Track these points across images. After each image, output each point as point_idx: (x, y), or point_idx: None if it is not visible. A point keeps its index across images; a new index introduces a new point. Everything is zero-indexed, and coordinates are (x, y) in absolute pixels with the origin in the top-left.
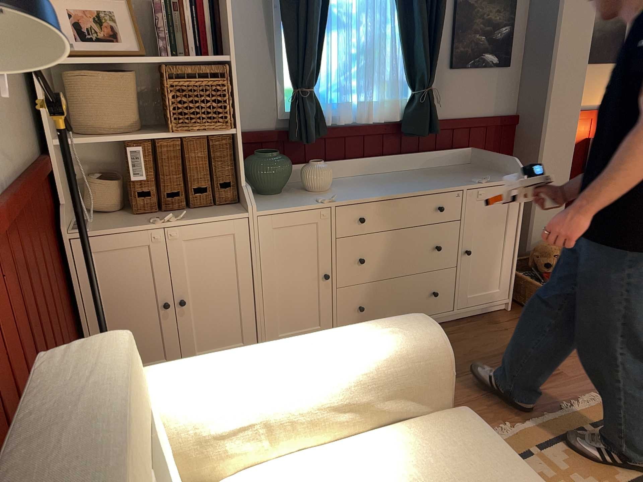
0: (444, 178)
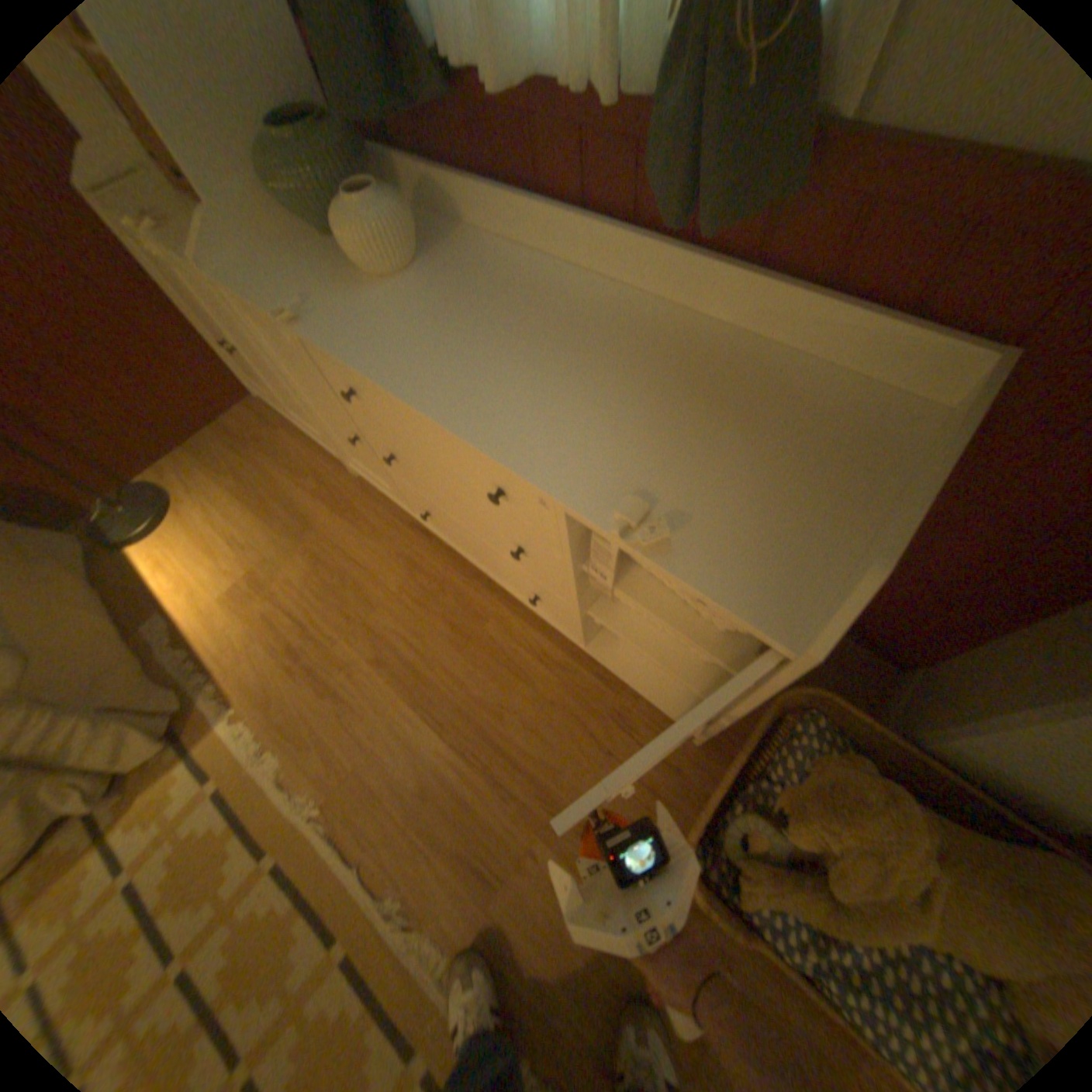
0: (642, 414)
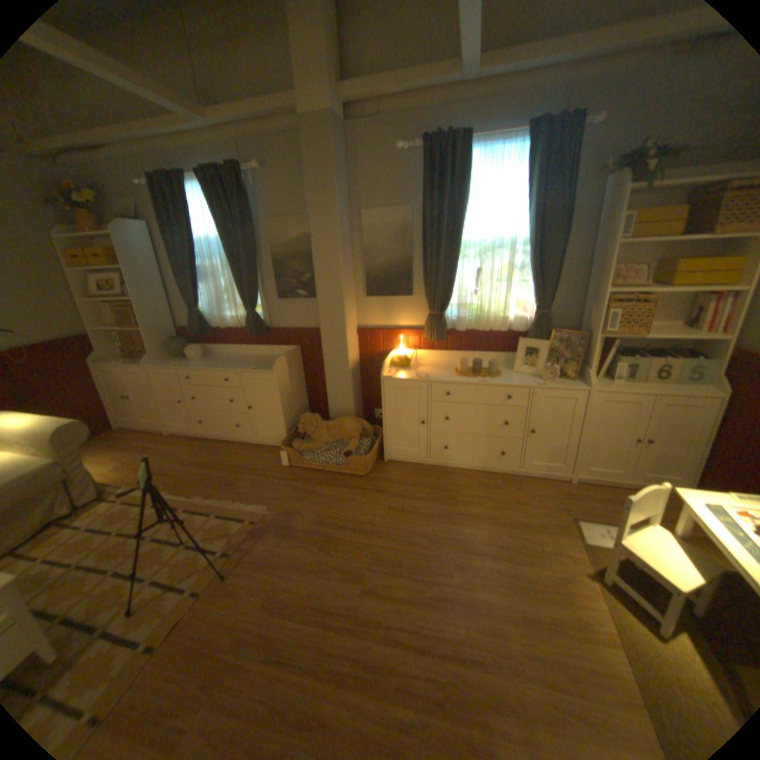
0: (251, 363)
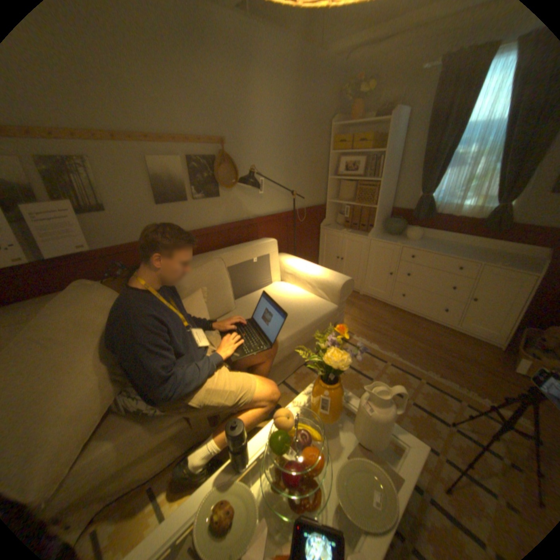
0: (488, 256)
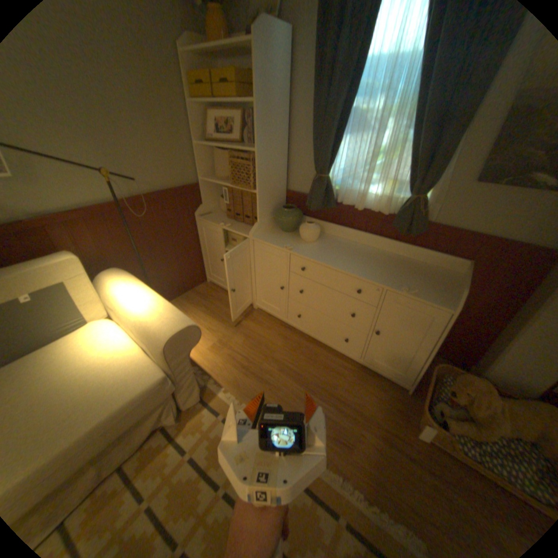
0: (397, 272)
